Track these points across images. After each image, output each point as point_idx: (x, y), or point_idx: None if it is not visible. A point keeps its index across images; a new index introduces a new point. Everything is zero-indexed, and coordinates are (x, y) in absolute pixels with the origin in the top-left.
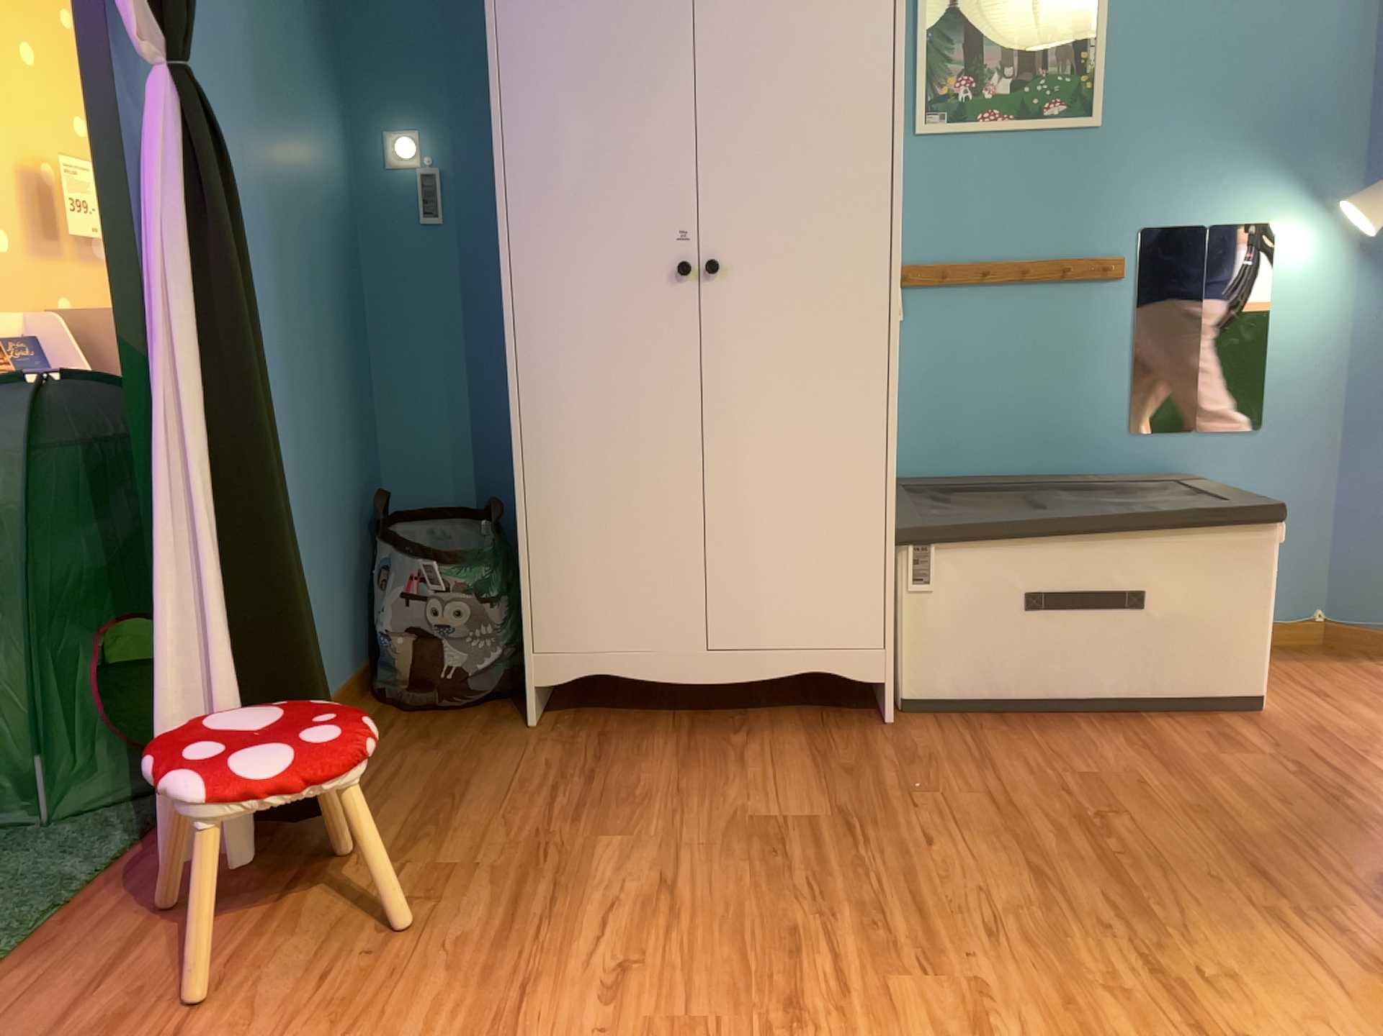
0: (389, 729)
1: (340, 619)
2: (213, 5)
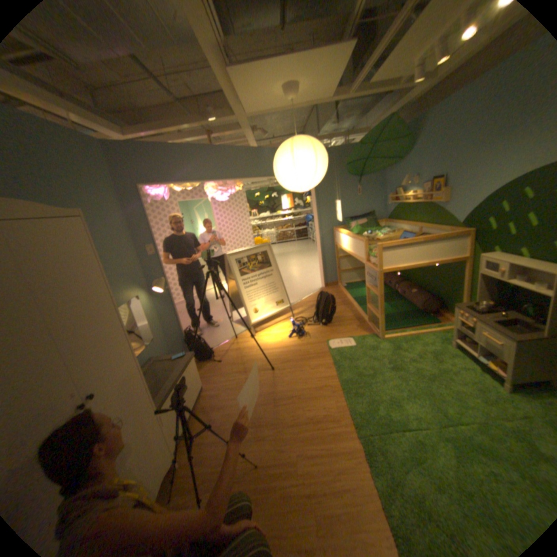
0: None
1: None
2: None
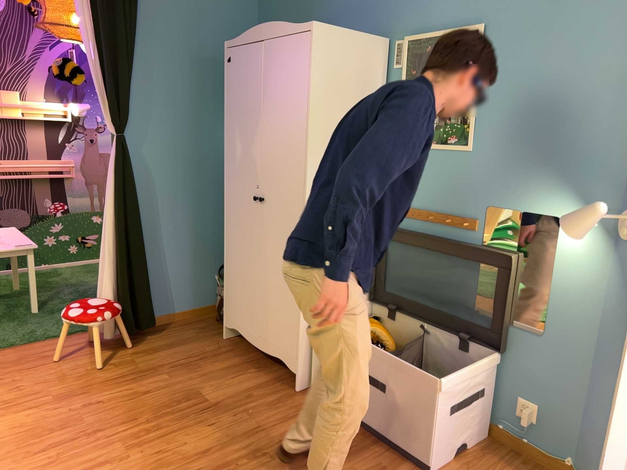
0: (200, 323)
1: (209, 285)
2: (168, 107)
